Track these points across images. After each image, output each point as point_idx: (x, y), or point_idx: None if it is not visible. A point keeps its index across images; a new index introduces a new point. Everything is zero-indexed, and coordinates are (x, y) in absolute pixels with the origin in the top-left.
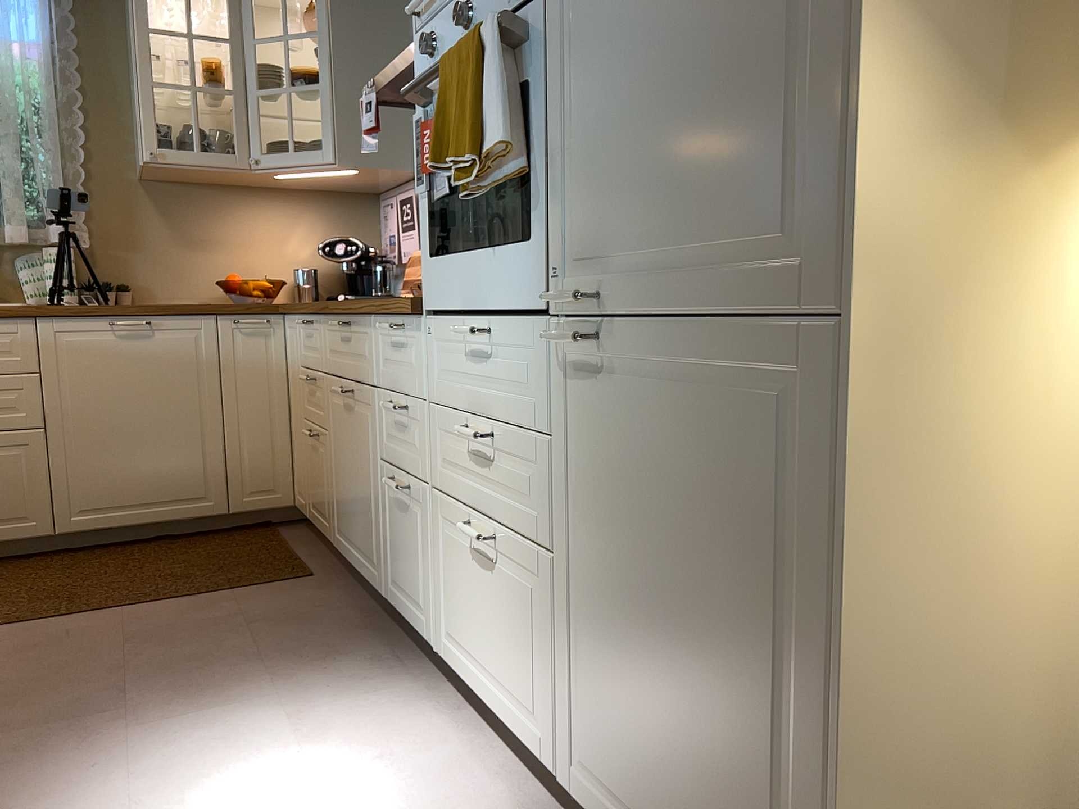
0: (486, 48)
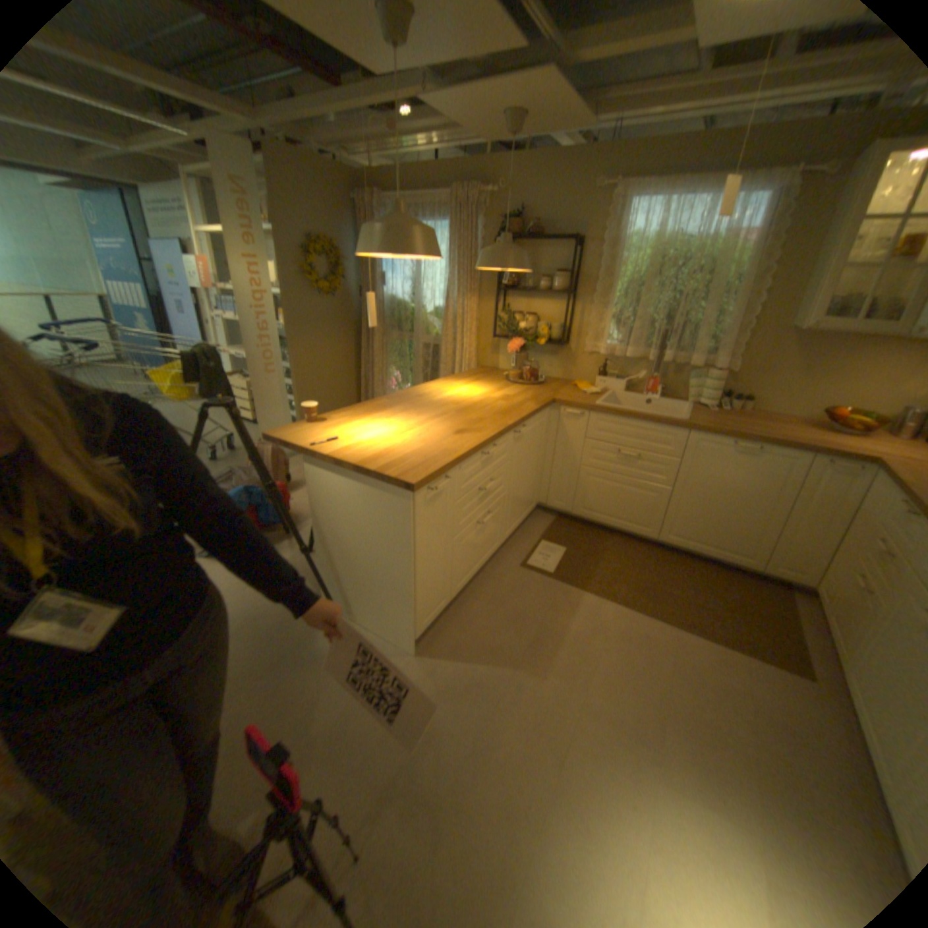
0: None
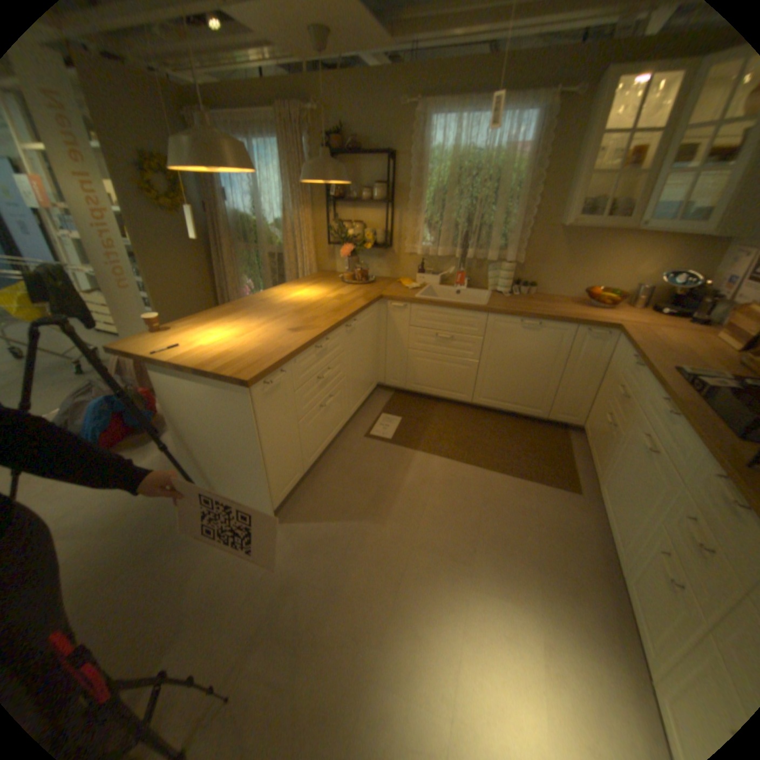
0: None
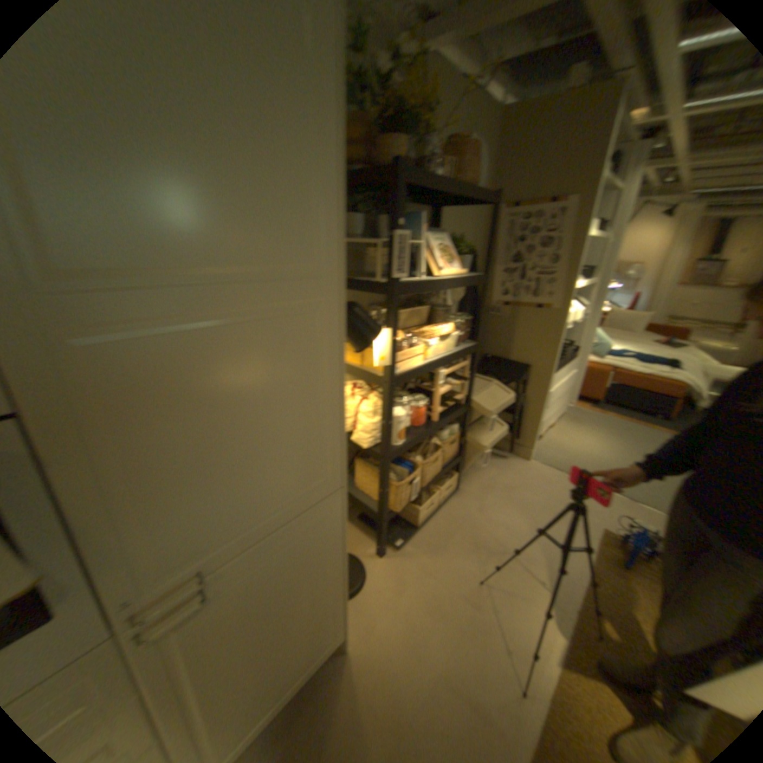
0: None
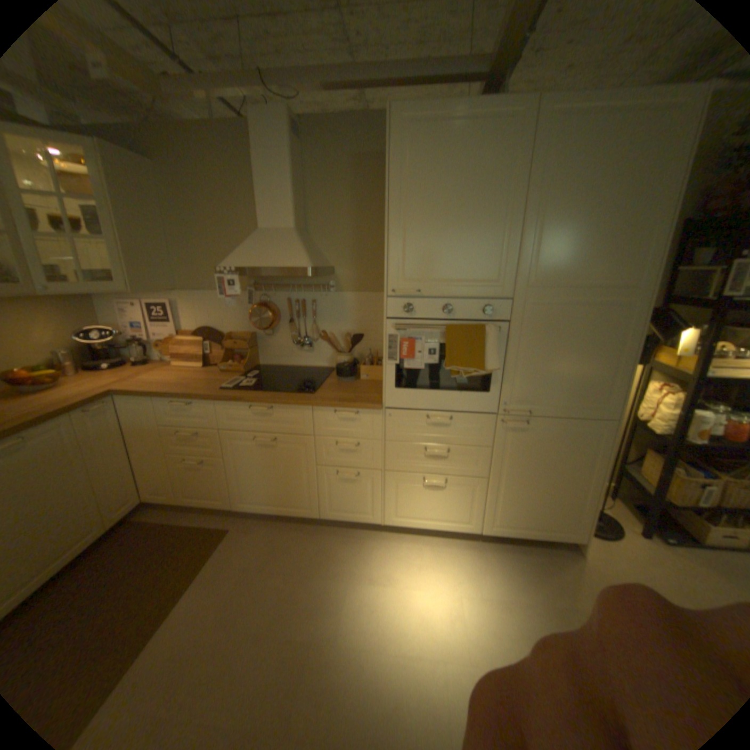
0: (484, 336)
